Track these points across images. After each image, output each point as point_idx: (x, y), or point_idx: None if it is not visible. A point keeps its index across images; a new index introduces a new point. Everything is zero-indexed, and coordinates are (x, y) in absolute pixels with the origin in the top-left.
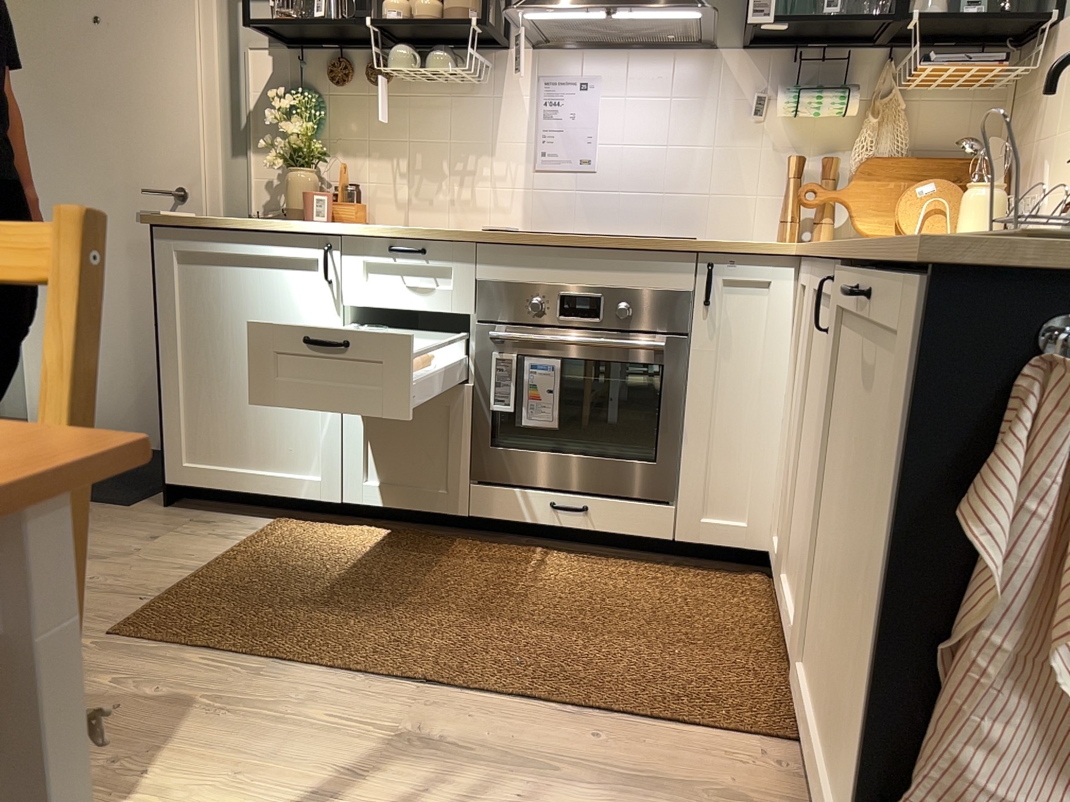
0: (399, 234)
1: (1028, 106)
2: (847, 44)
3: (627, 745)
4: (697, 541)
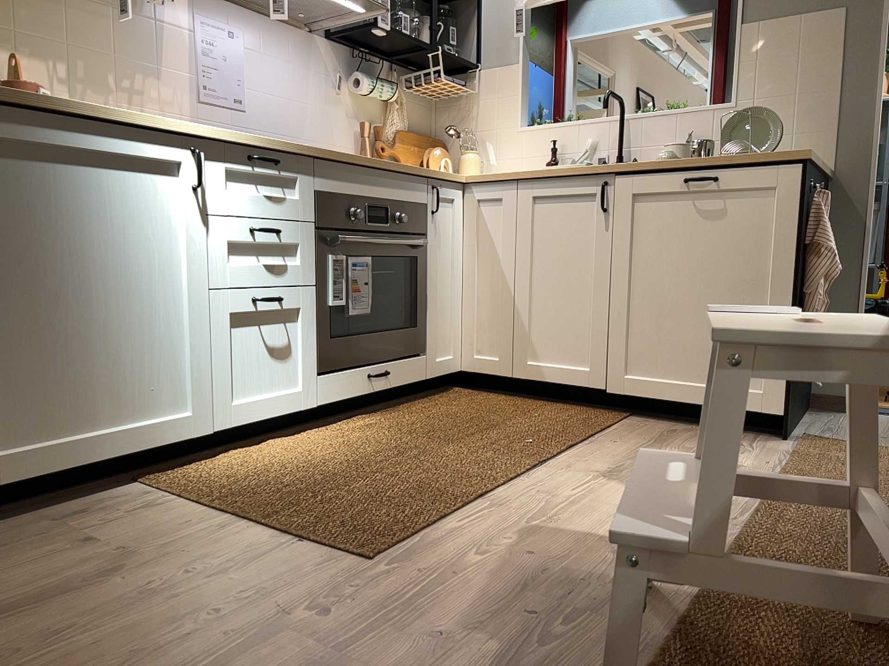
0: (261, 144)
1: (458, 111)
2: (379, 55)
3: (622, 435)
4: (435, 373)
